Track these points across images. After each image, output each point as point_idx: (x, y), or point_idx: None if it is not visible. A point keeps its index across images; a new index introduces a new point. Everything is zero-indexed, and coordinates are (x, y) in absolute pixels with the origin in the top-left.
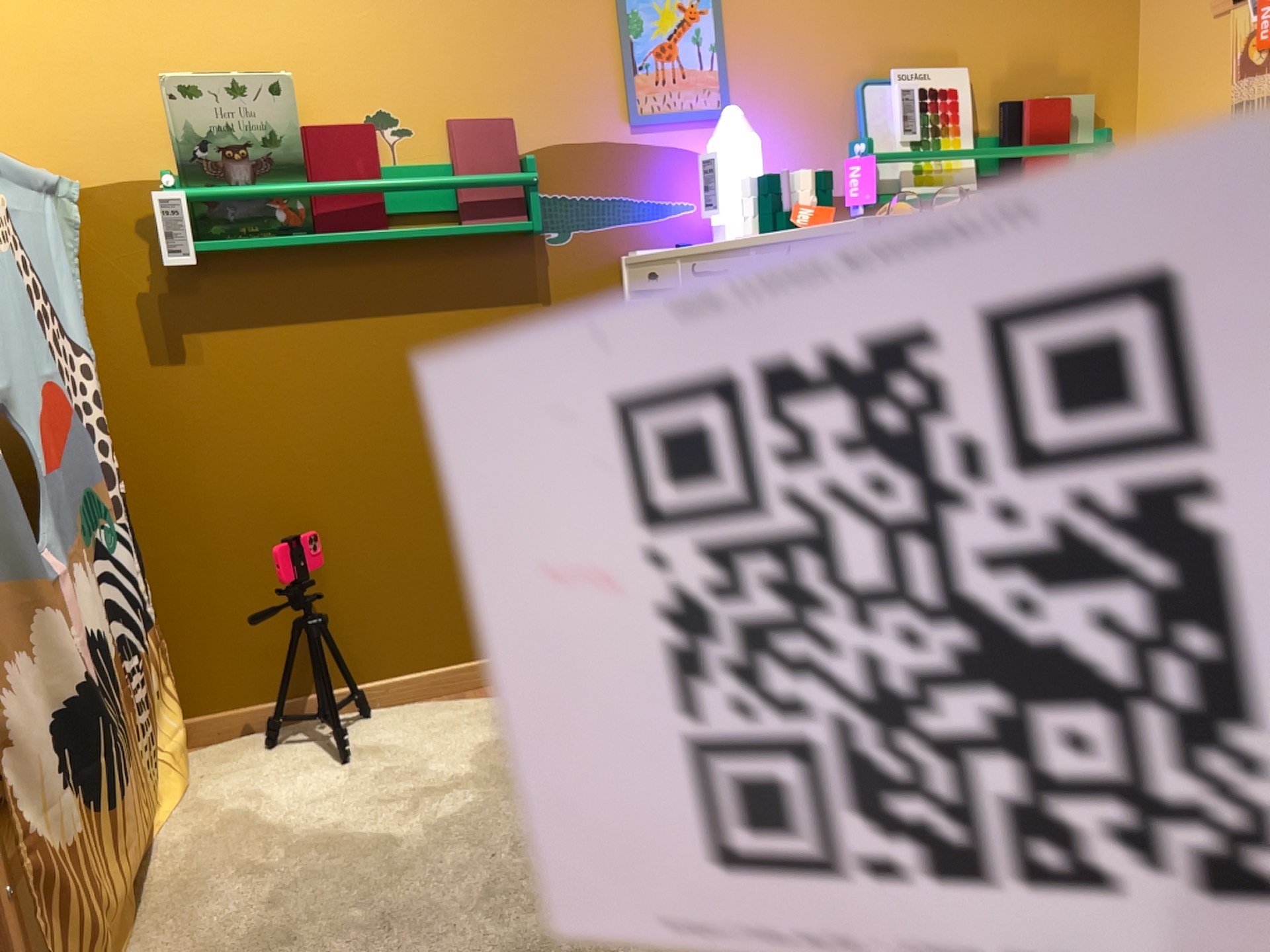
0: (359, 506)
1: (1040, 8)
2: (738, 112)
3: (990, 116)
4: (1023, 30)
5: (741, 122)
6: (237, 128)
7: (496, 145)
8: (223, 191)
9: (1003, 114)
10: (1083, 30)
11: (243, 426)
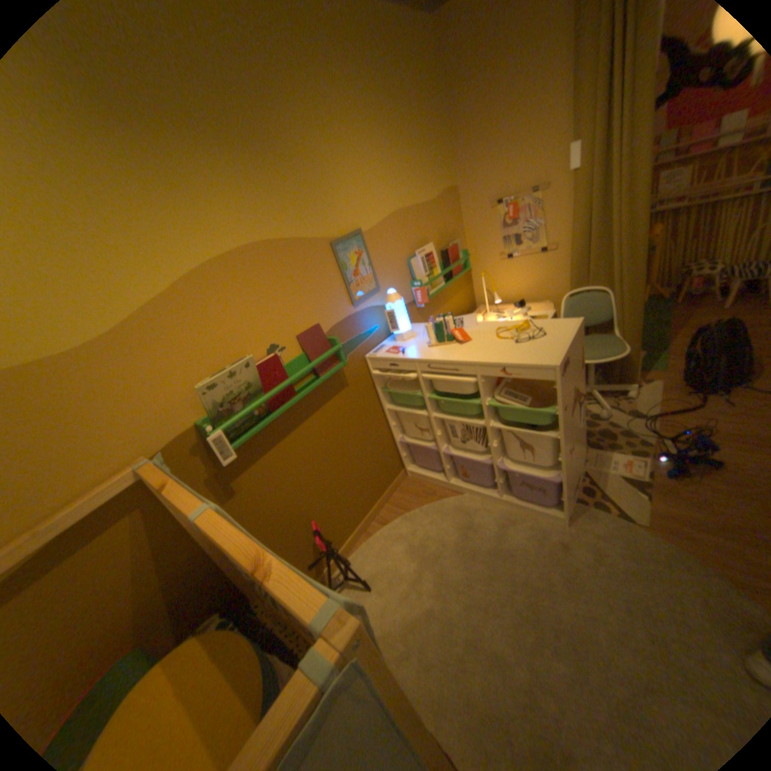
0: (316, 499)
1: (441, 213)
2: (393, 291)
3: (438, 256)
4: (439, 222)
5: (397, 295)
6: (234, 390)
7: (318, 338)
8: (234, 419)
9: (443, 255)
10: (451, 216)
11: (267, 502)
